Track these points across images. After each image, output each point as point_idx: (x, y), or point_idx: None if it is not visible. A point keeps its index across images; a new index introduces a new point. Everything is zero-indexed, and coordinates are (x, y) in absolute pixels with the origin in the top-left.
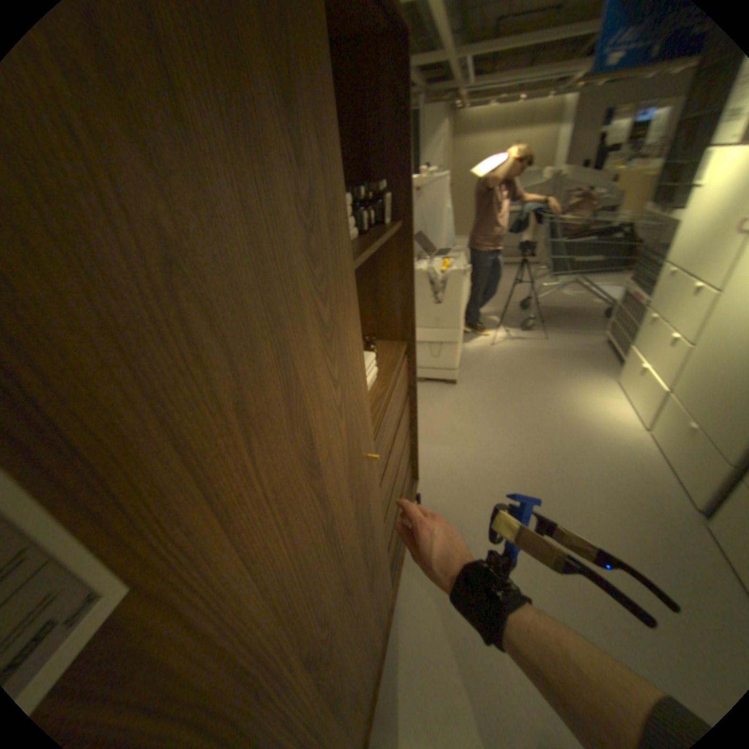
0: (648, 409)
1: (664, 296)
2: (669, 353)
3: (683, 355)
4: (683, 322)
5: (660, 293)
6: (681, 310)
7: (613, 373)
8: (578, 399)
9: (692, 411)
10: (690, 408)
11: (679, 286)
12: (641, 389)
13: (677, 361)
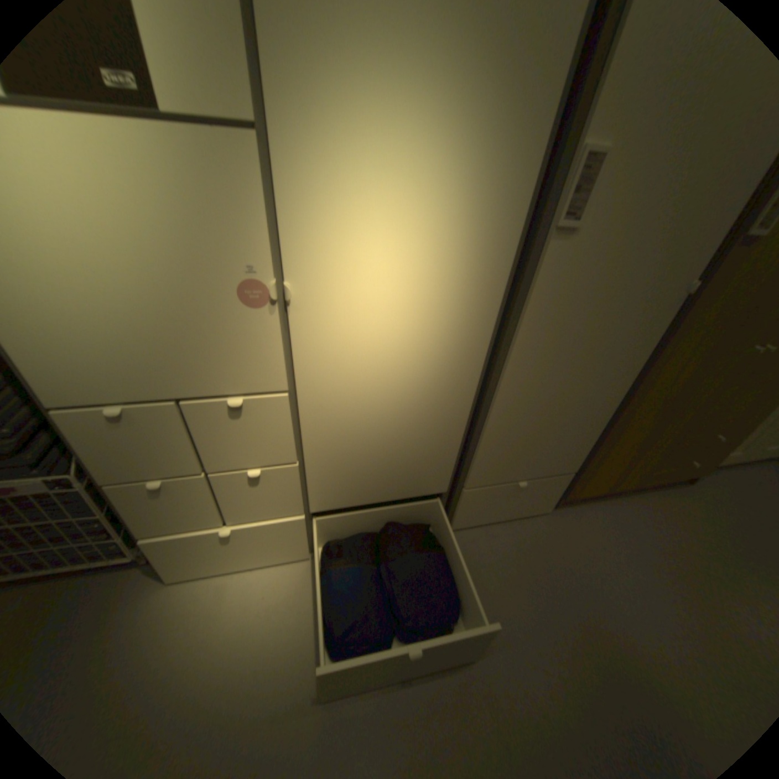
0: (281, 551)
1: (135, 455)
2: (256, 494)
3: (289, 480)
4: (245, 455)
5: (113, 457)
6: (218, 446)
7: (127, 591)
8: (221, 670)
9: (361, 502)
10: (354, 503)
11: (167, 425)
12: (239, 551)
13: (283, 490)
